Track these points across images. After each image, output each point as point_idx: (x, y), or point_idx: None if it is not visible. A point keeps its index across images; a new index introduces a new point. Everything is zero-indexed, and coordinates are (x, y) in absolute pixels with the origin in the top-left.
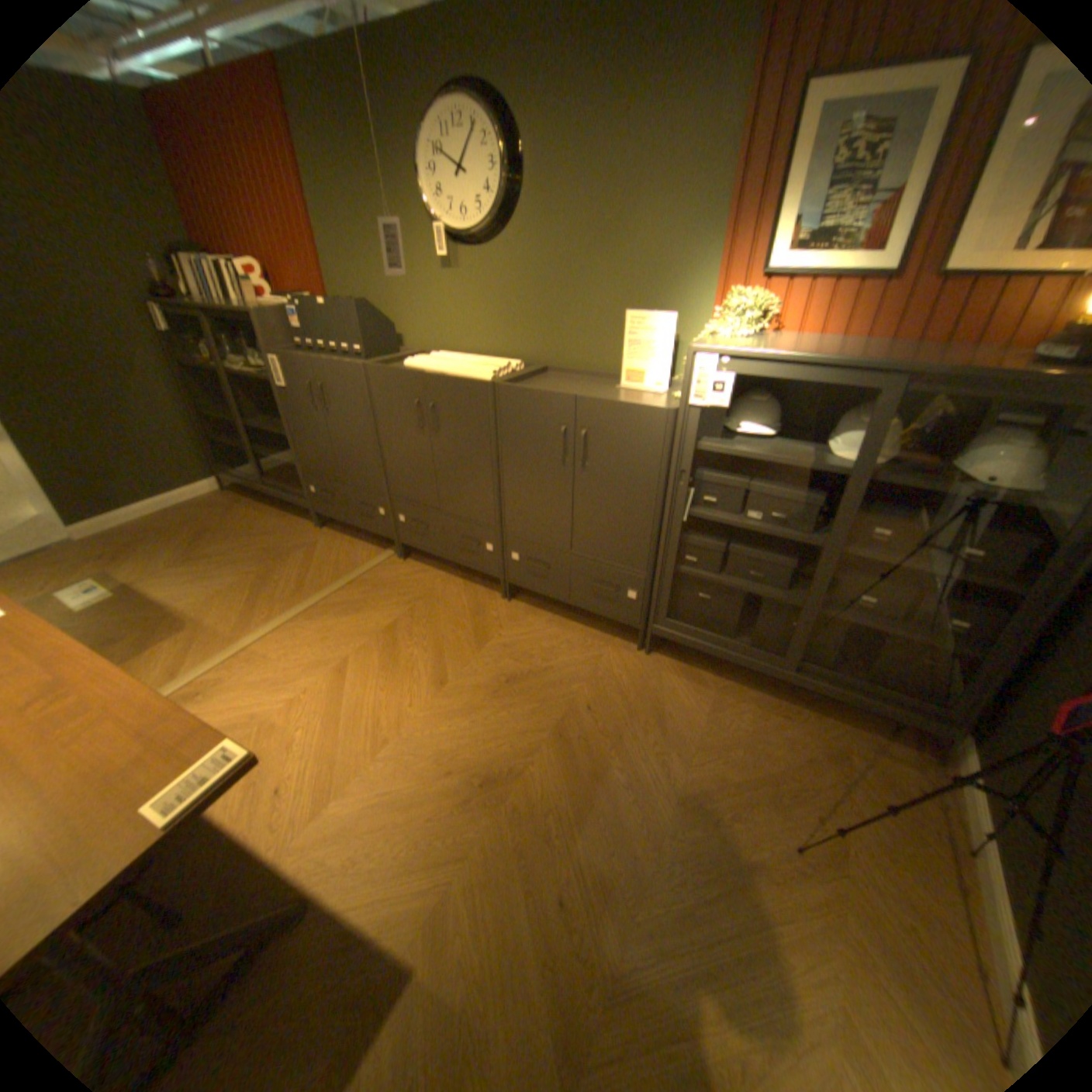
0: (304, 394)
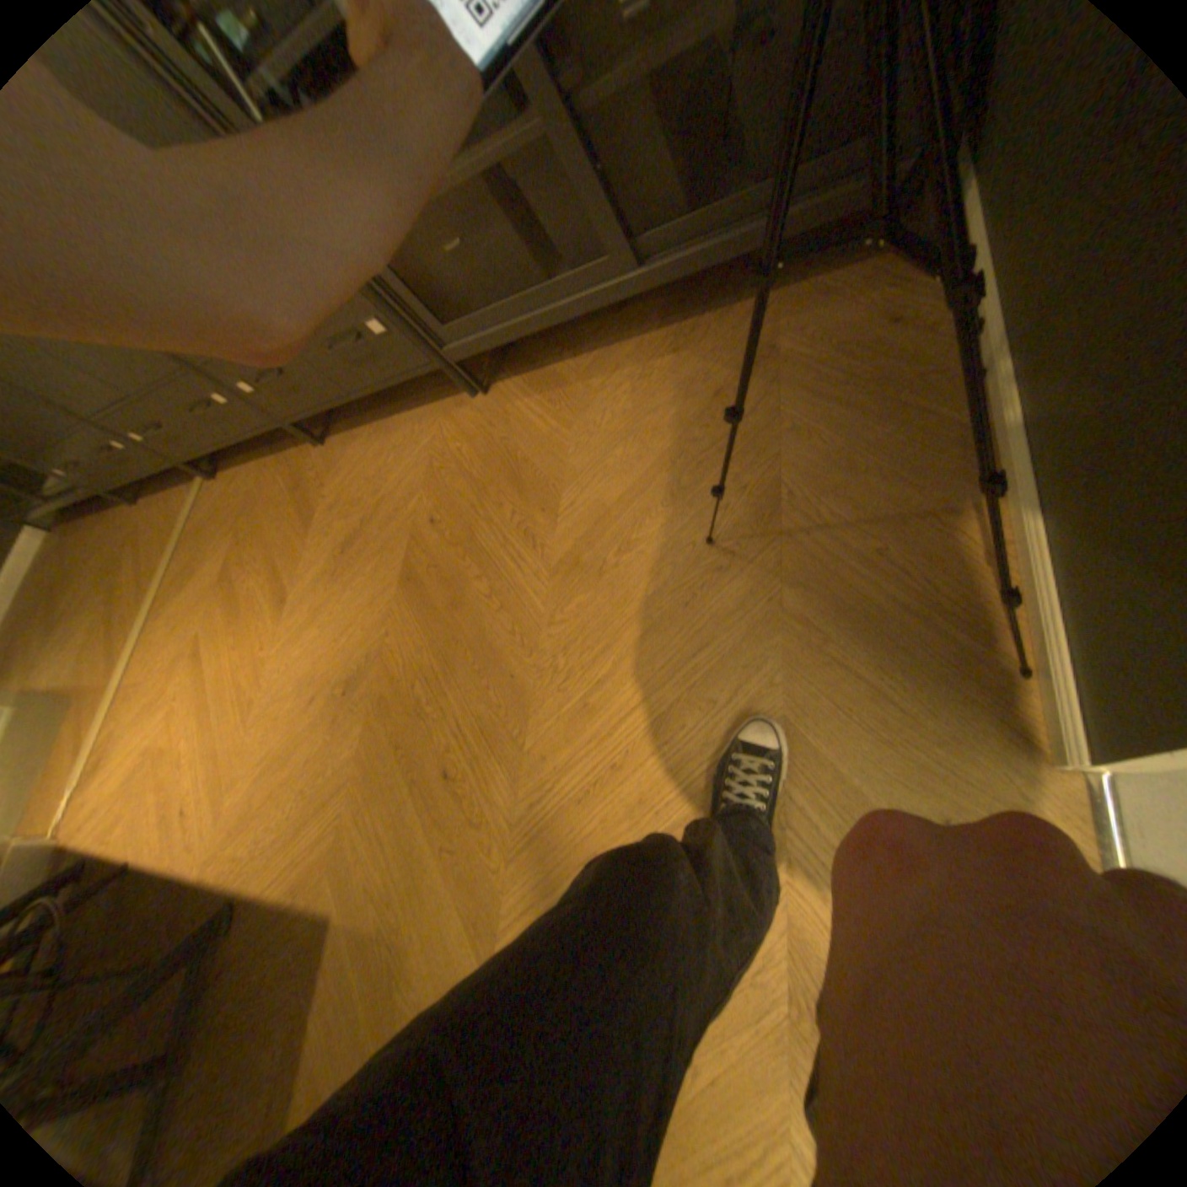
0: None
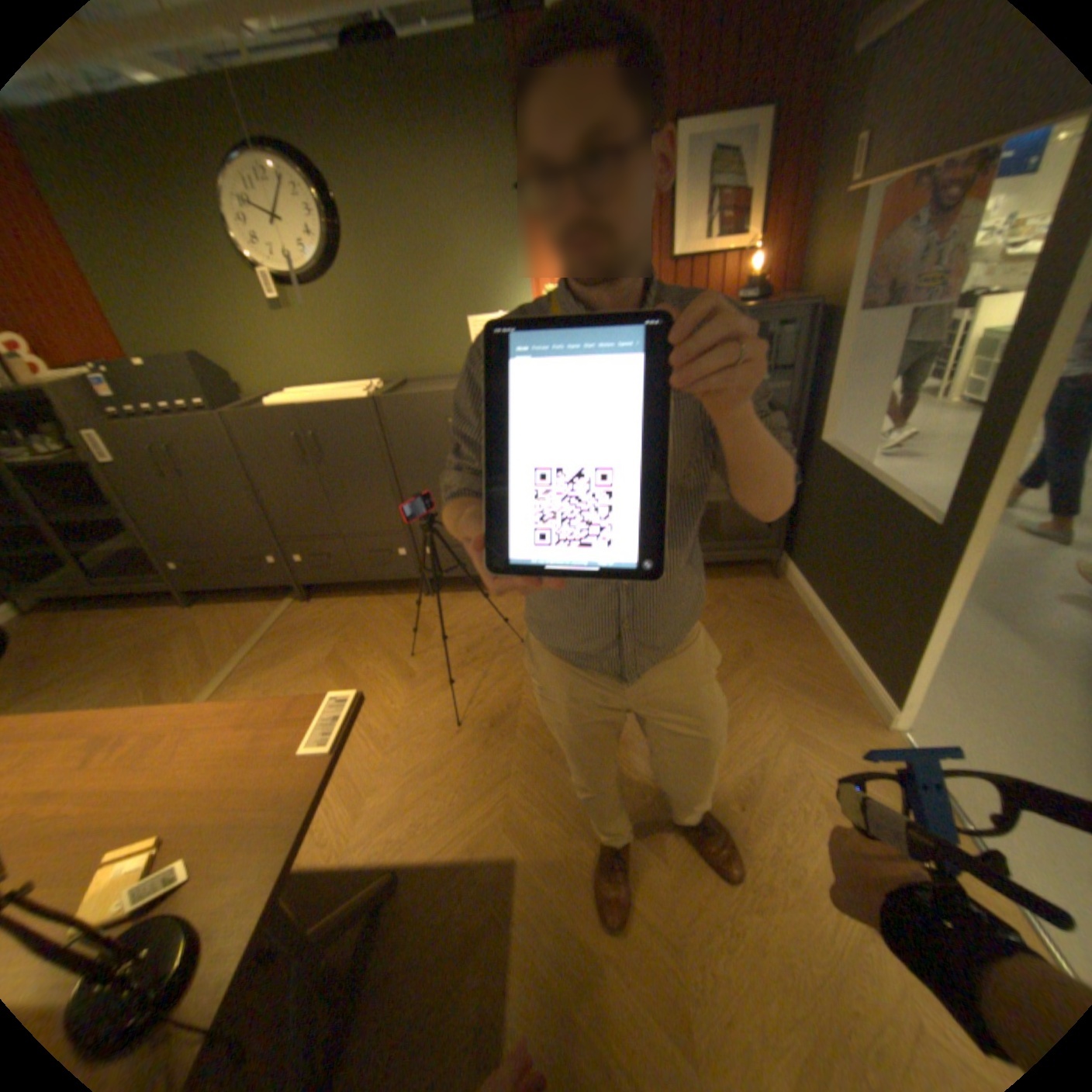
0: (145, 463)
